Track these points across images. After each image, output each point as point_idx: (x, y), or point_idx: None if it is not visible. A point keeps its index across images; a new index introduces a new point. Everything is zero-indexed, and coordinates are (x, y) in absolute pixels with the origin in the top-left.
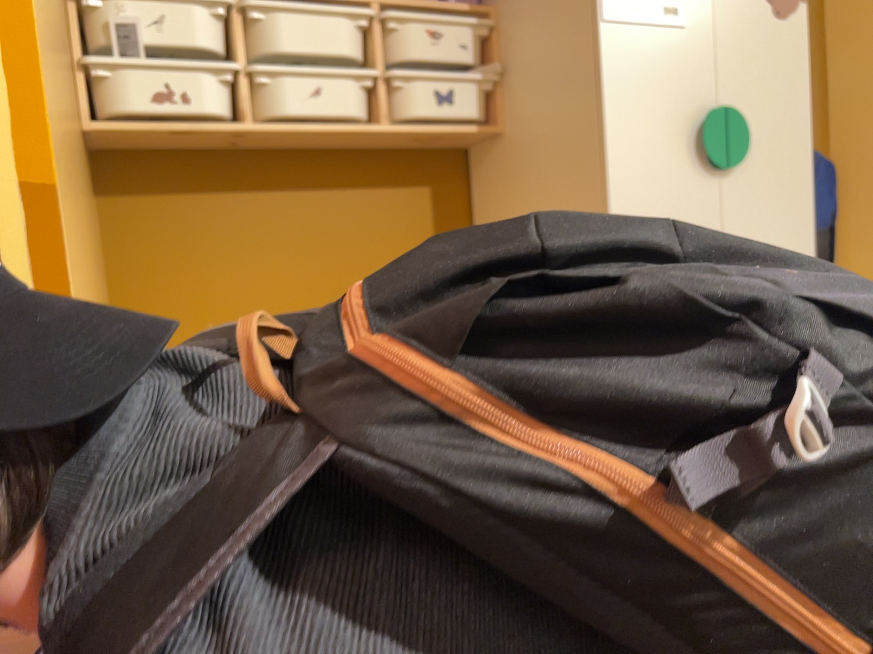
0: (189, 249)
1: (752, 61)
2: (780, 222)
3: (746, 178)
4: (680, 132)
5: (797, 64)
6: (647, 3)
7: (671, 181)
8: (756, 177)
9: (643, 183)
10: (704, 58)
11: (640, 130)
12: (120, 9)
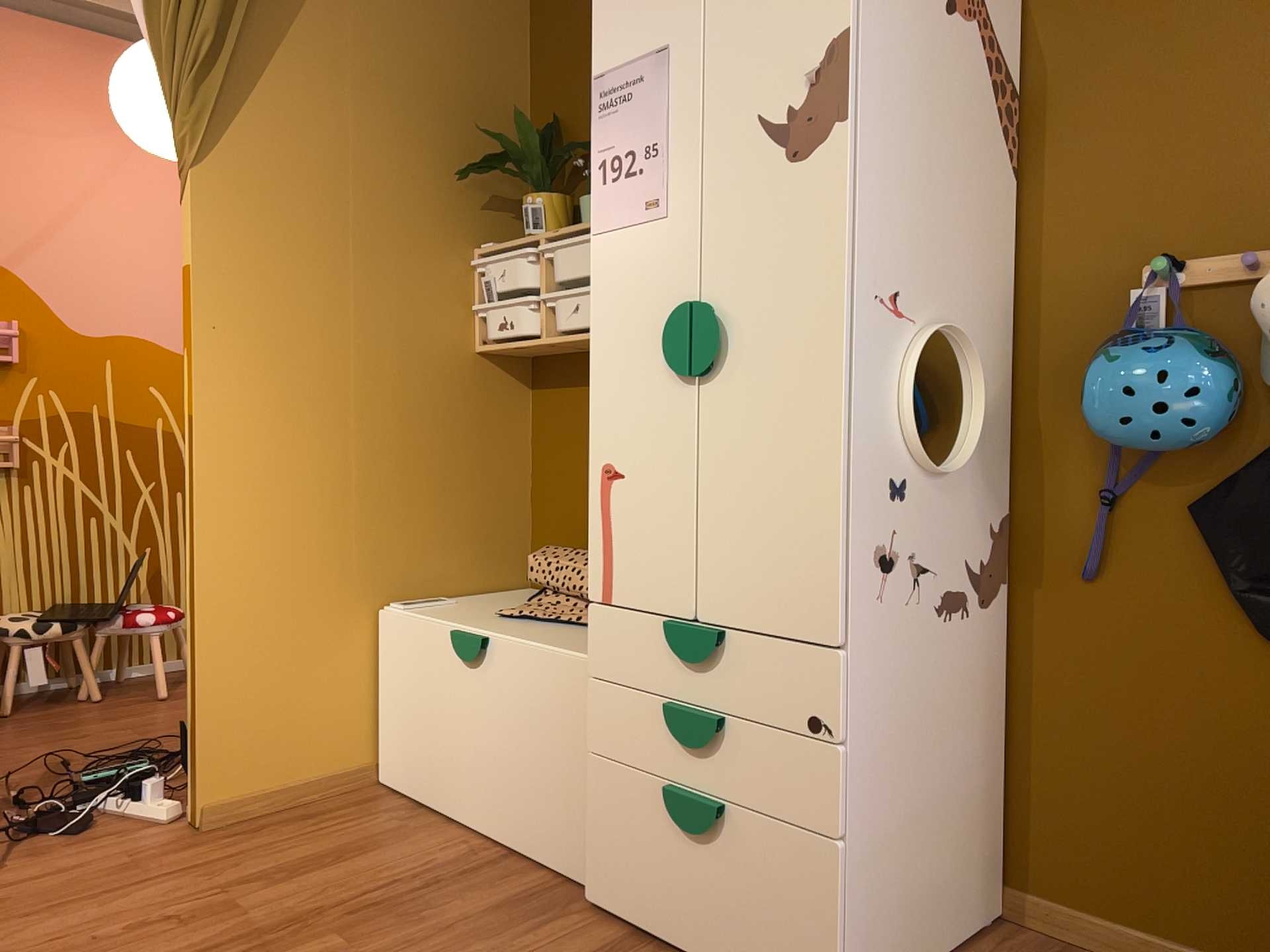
0: (565, 428)
1: (746, 233)
2: (779, 443)
3: (730, 384)
4: (654, 334)
5: (819, 219)
6: (627, 204)
7: (641, 389)
8: (745, 383)
9: (615, 392)
10: (683, 246)
11: (616, 336)
12: (491, 269)
